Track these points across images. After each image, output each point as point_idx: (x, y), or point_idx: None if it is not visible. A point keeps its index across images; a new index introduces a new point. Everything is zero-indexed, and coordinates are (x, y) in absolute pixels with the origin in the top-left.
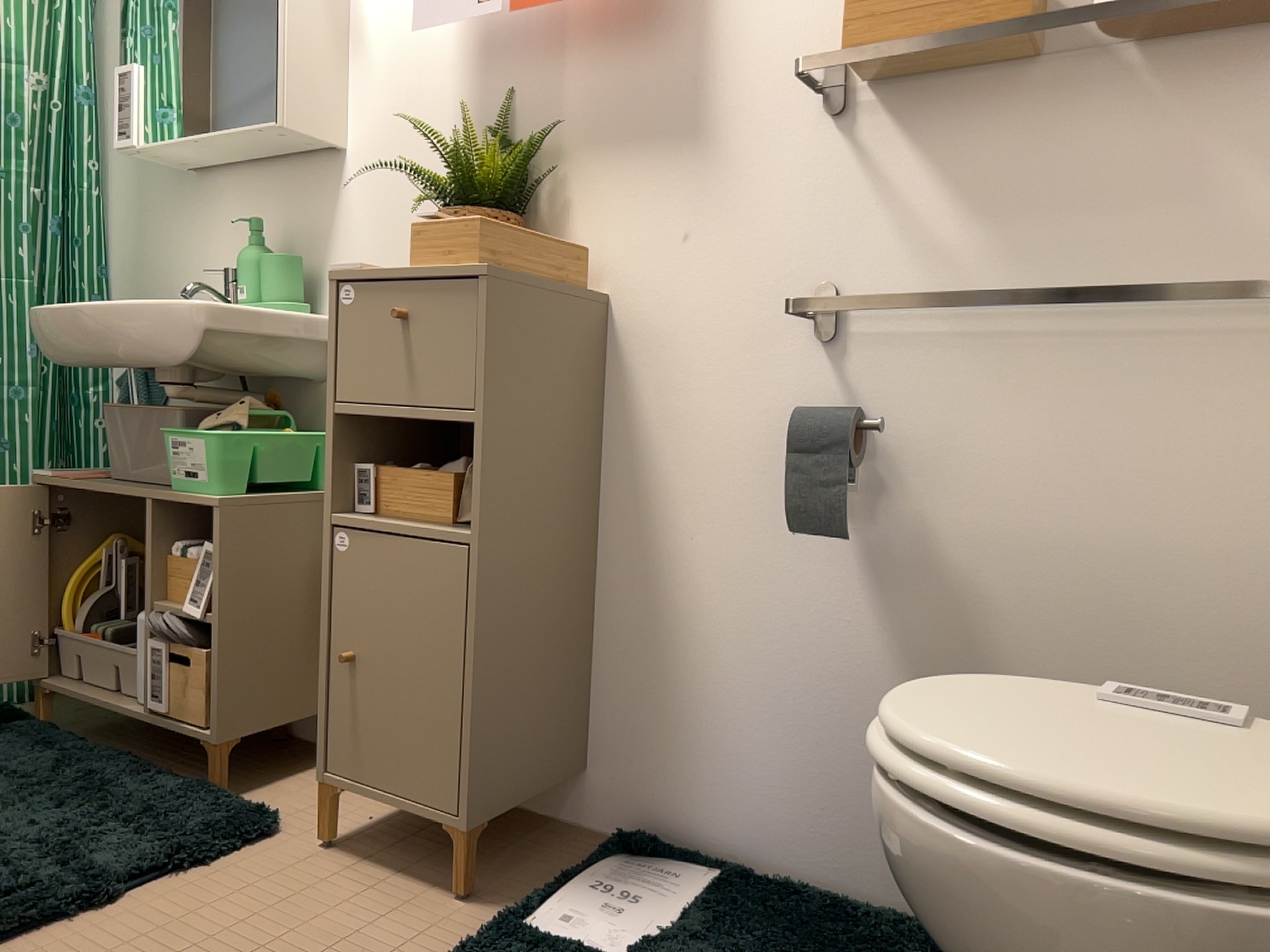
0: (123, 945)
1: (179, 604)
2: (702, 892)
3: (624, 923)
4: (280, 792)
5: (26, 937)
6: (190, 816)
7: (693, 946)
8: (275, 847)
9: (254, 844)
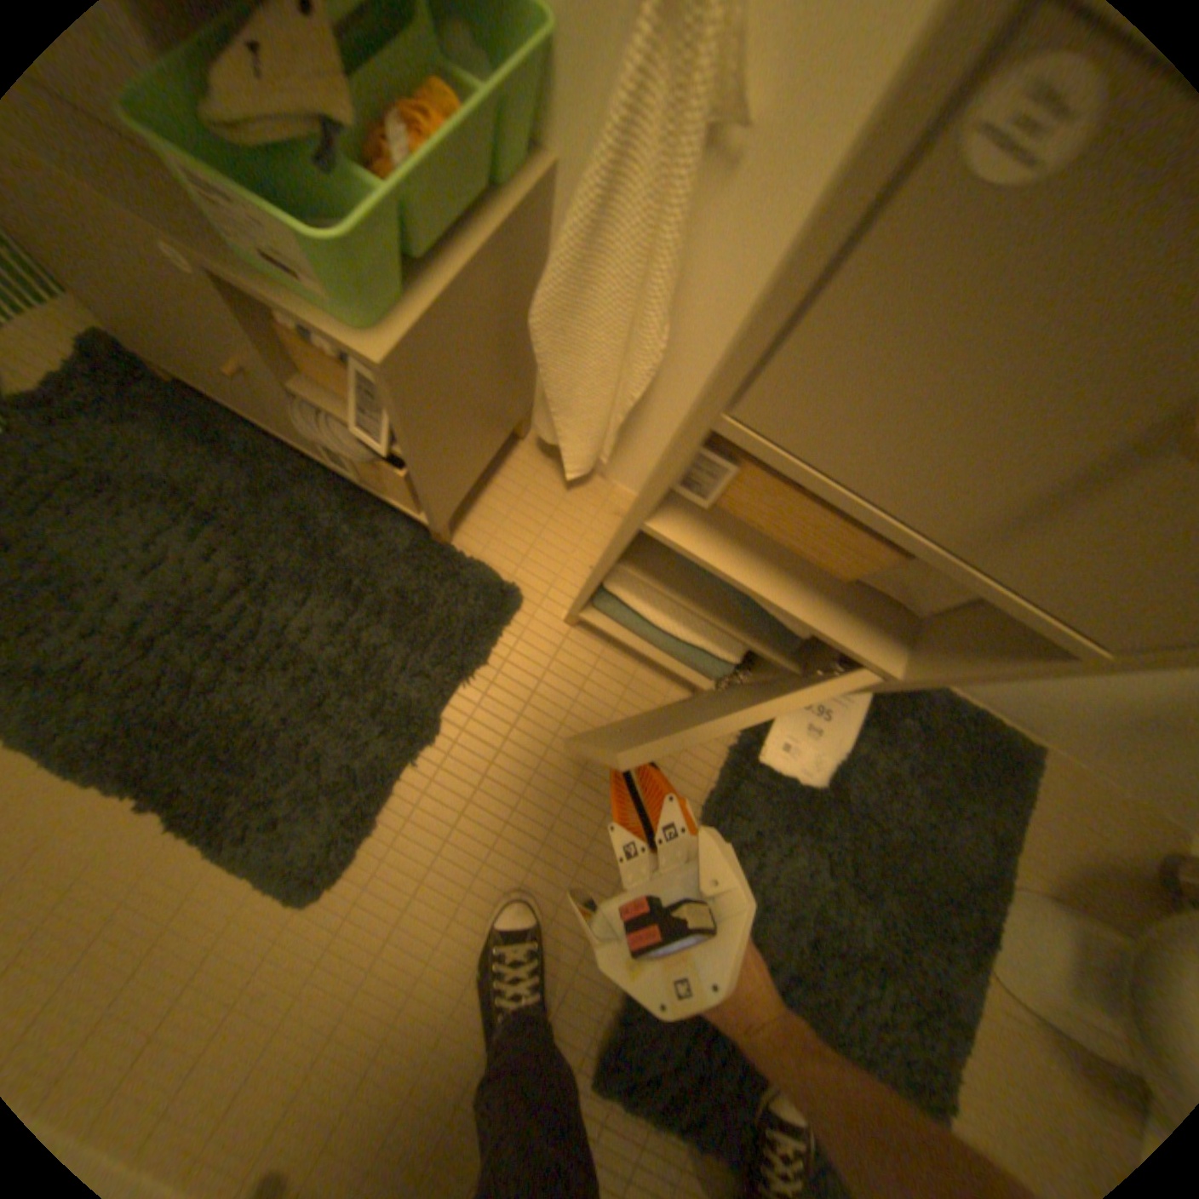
0: (479, 789)
1: (334, 399)
2: (875, 700)
3: (828, 746)
4: (498, 521)
5: (401, 792)
6: (451, 611)
7: (877, 778)
8: (533, 627)
9: (514, 626)
